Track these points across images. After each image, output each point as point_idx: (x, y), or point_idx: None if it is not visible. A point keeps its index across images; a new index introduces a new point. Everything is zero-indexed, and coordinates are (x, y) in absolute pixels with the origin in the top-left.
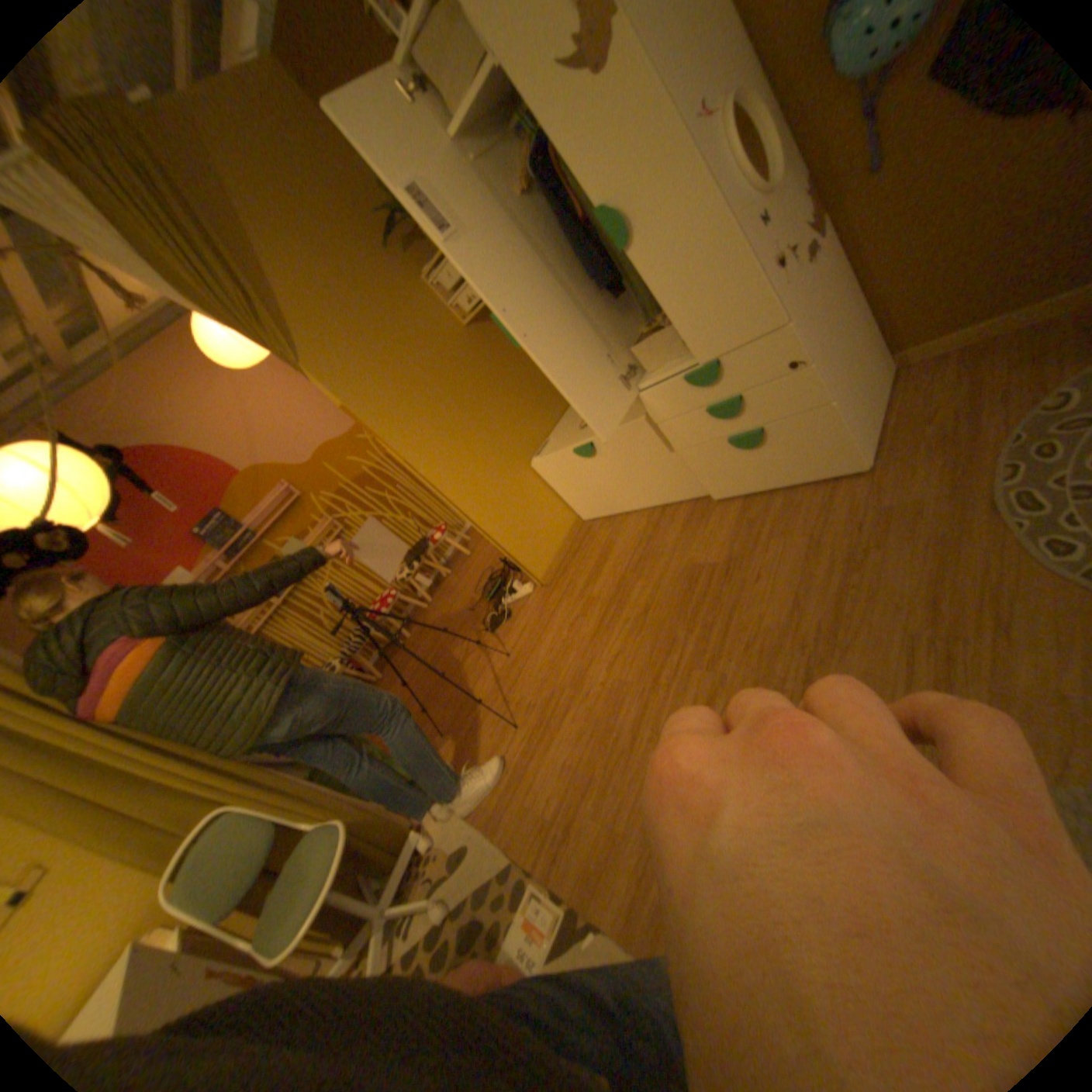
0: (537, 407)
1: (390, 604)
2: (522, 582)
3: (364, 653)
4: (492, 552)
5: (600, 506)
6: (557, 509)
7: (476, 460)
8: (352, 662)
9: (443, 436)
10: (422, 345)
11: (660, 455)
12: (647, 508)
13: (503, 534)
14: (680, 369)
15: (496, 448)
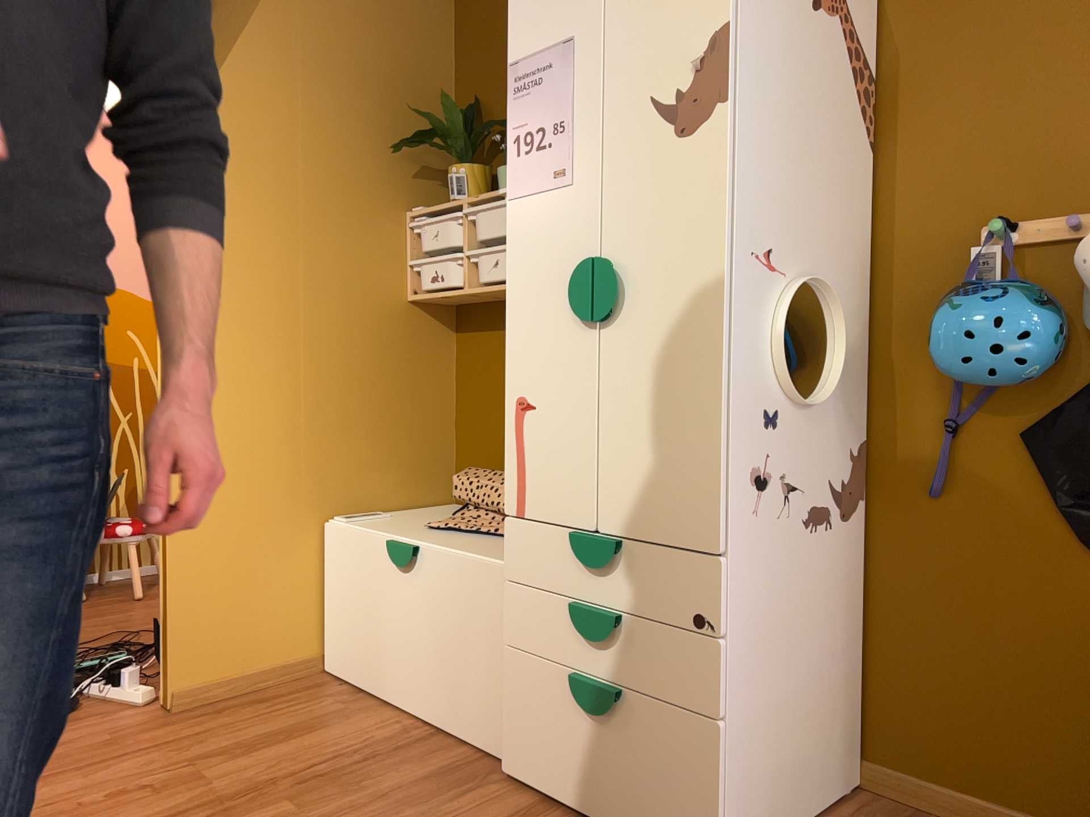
0: (404, 467)
1: None
2: (144, 684)
3: None
4: None
5: (359, 664)
6: (300, 619)
7: (256, 446)
8: None
9: (245, 379)
10: (332, 270)
11: (480, 641)
12: (413, 719)
13: (185, 573)
14: (572, 522)
15: (300, 460)
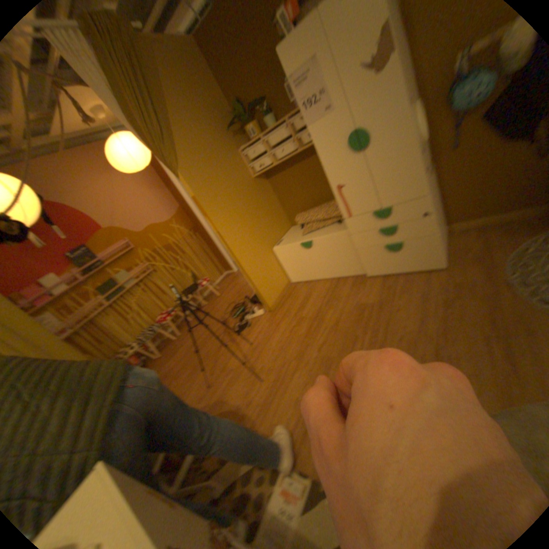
0: (277, 224)
1: (171, 316)
2: (255, 309)
3: (152, 341)
4: (233, 295)
5: (303, 275)
6: (280, 274)
7: (249, 240)
8: (143, 345)
9: (236, 225)
10: (234, 180)
11: (344, 252)
12: (328, 278)
13: (255, 280)
14: (371, 209)
15: (258, 237)
